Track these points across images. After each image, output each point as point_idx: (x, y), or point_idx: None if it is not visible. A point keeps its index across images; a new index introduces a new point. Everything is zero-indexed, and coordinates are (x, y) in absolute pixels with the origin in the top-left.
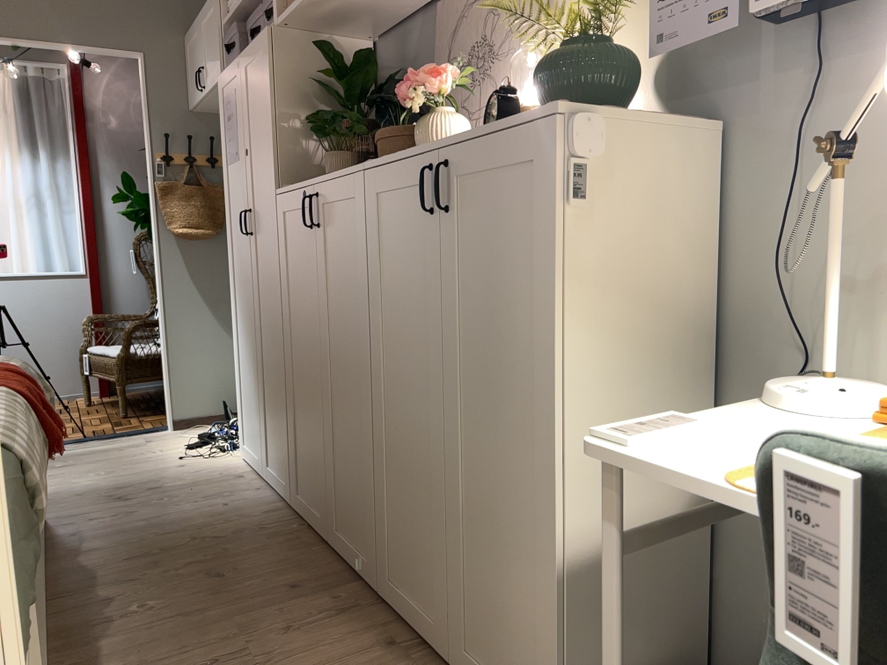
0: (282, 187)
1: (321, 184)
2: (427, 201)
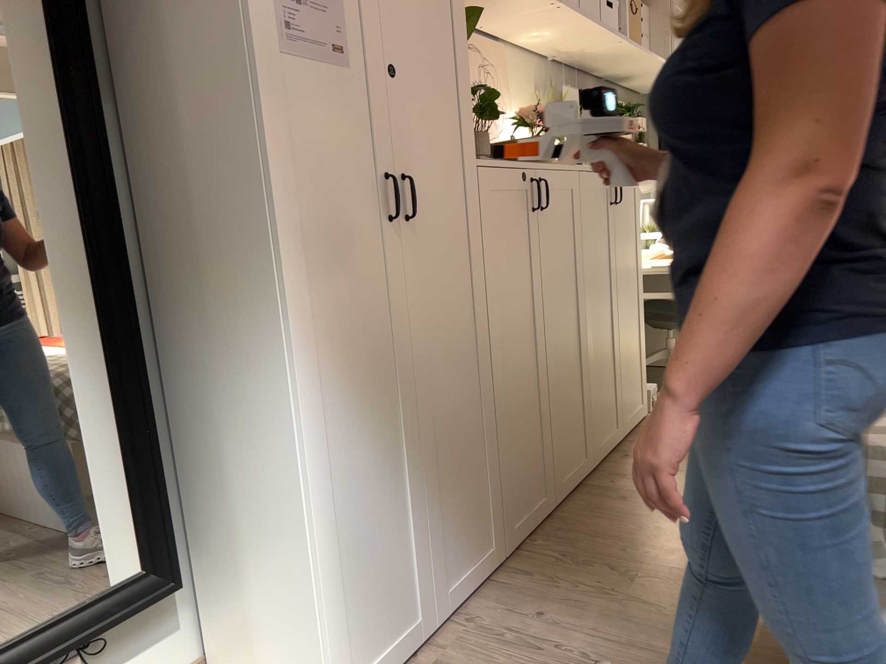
0: (479, 156)
1: (542, 169)
2: (606, 196)
